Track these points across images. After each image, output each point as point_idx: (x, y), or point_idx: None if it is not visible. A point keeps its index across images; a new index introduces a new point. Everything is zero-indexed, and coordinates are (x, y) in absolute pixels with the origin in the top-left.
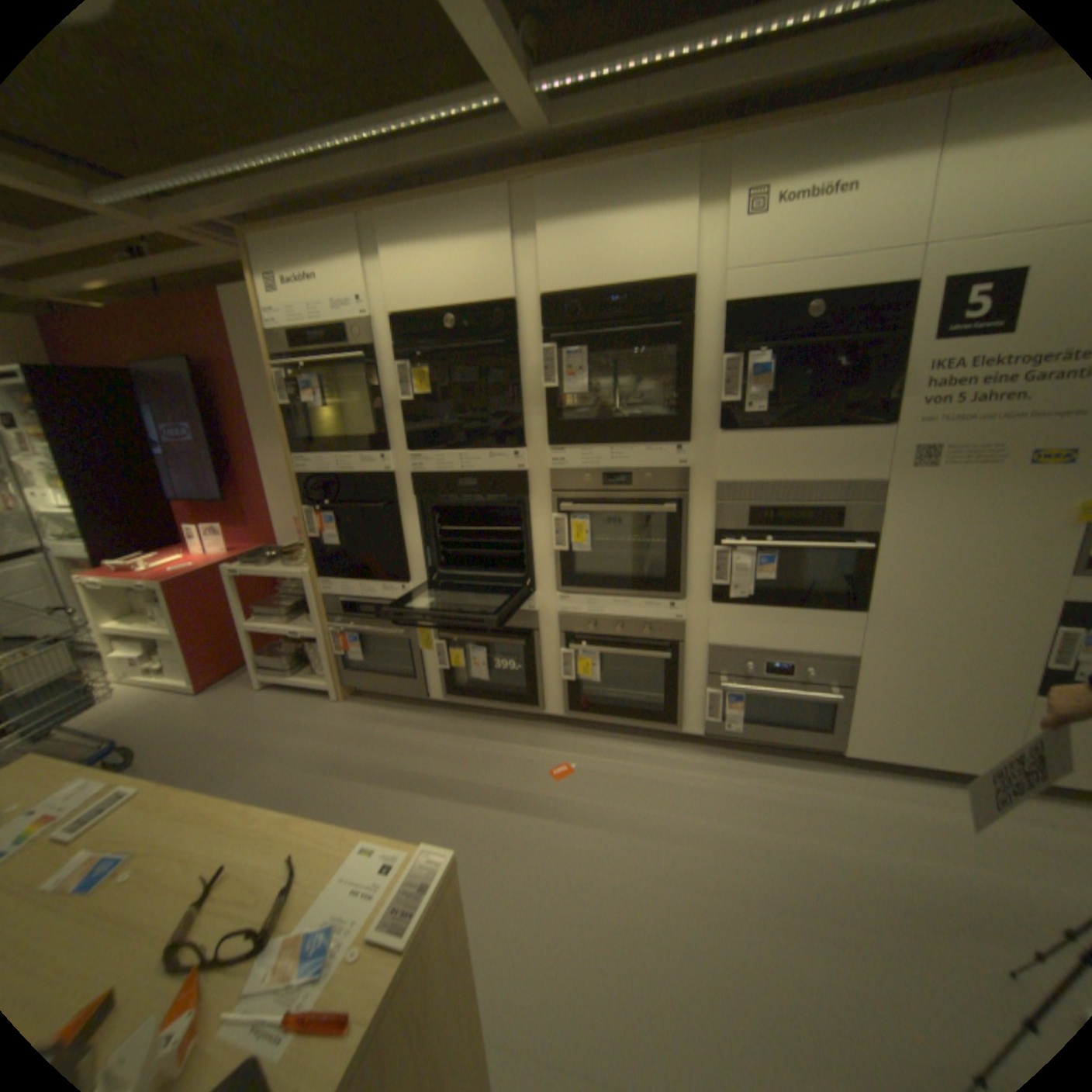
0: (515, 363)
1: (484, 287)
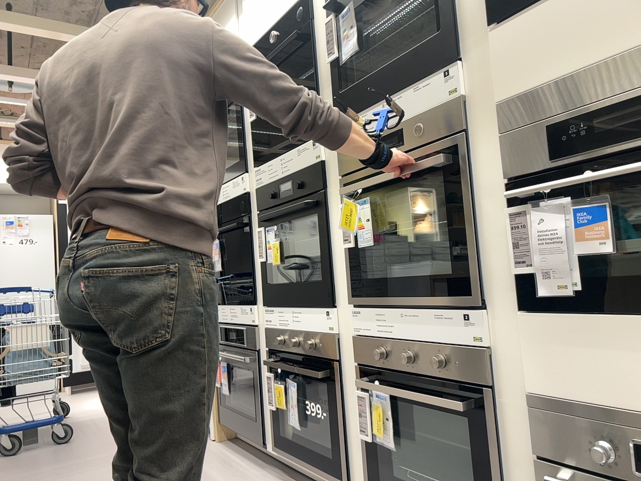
0: (311, 49)
1: None
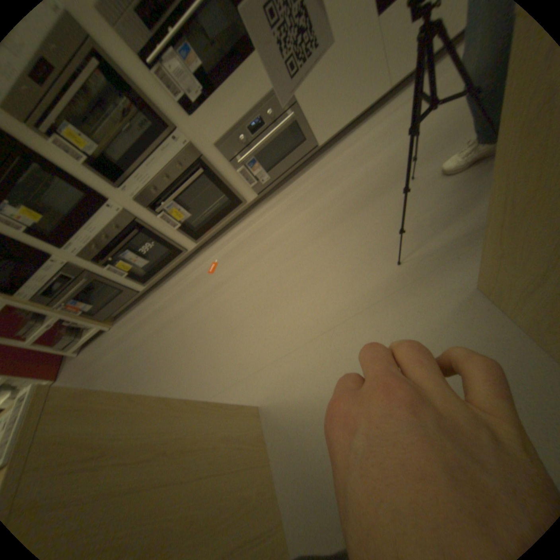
0: None
1: None
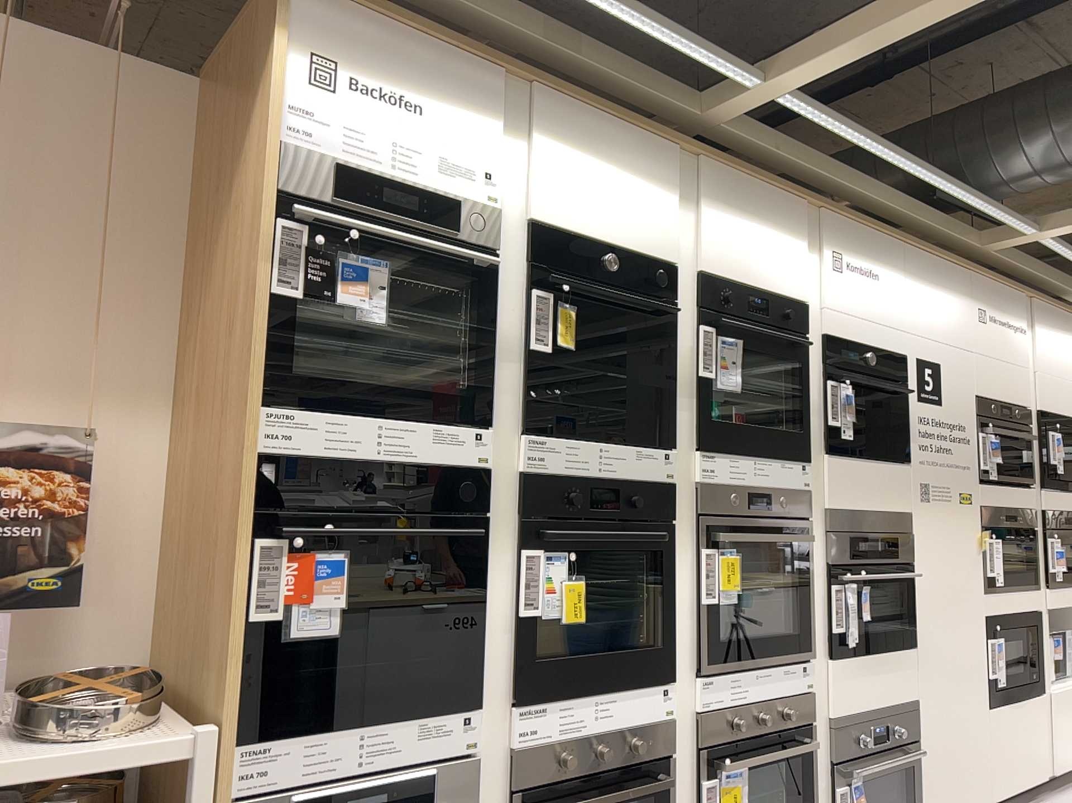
0: (666, 338)
1: (647, 243)
